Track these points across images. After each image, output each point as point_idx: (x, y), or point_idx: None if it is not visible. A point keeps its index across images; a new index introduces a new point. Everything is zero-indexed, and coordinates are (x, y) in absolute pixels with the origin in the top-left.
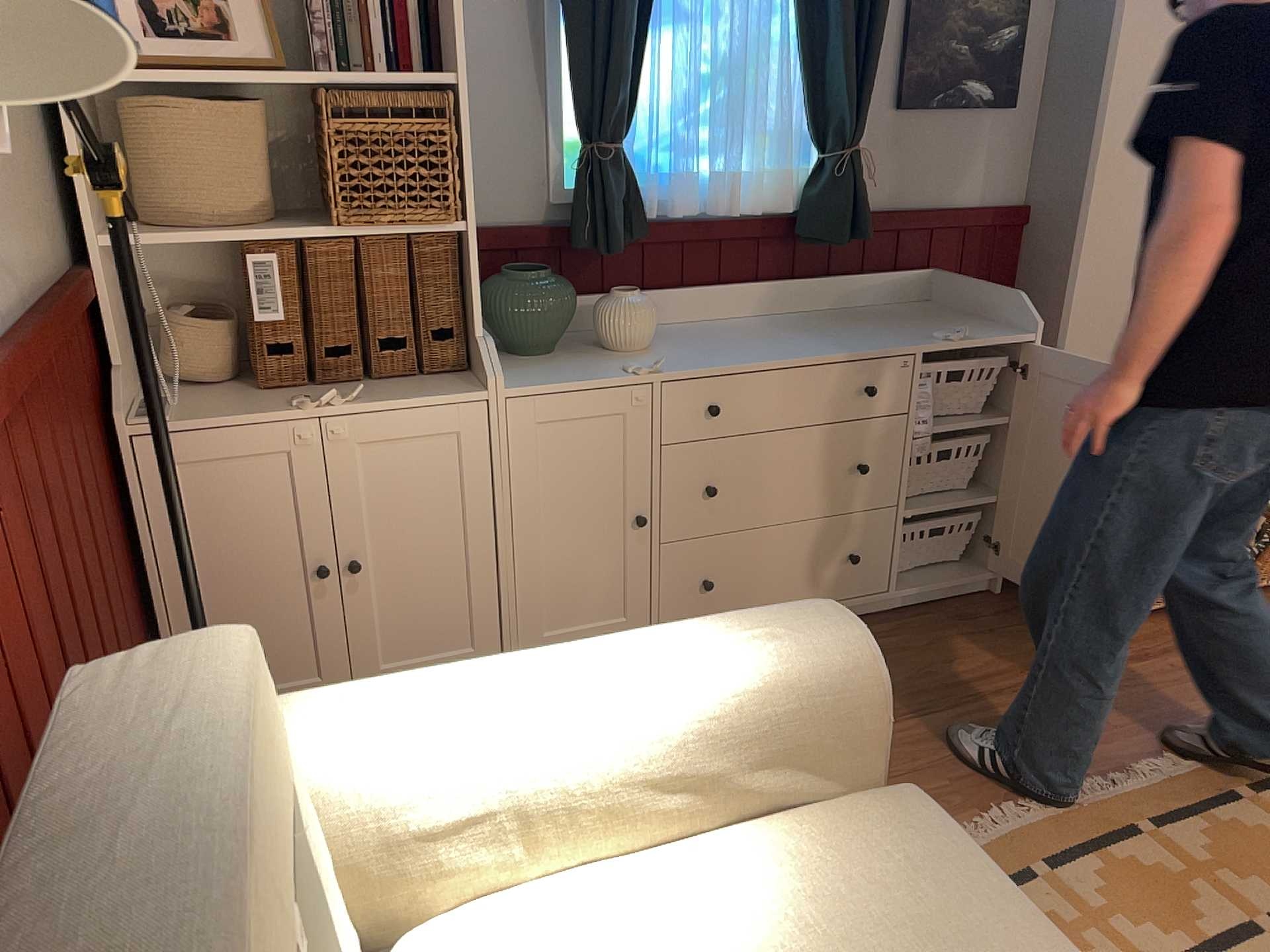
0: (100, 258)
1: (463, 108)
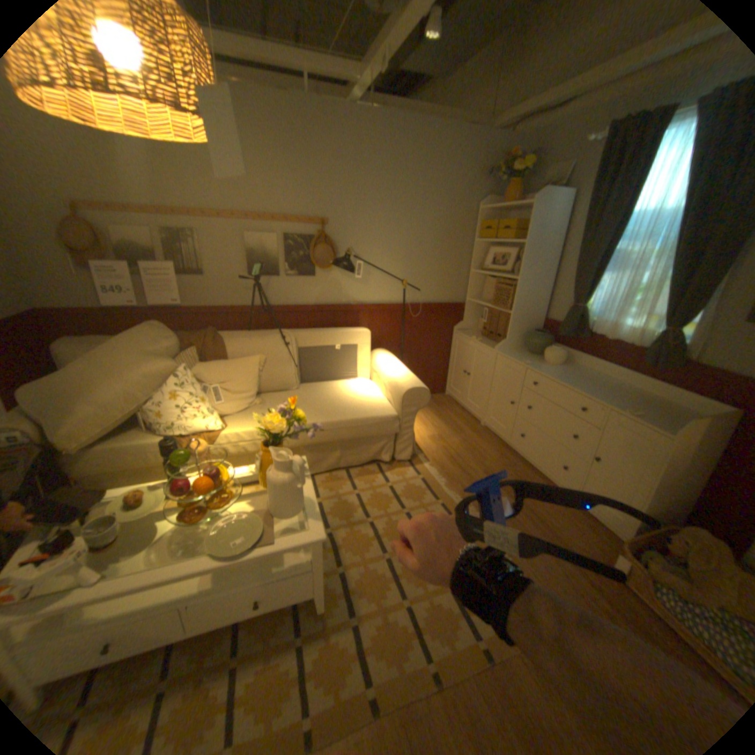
0: (467, 302)
1: (518, 285)
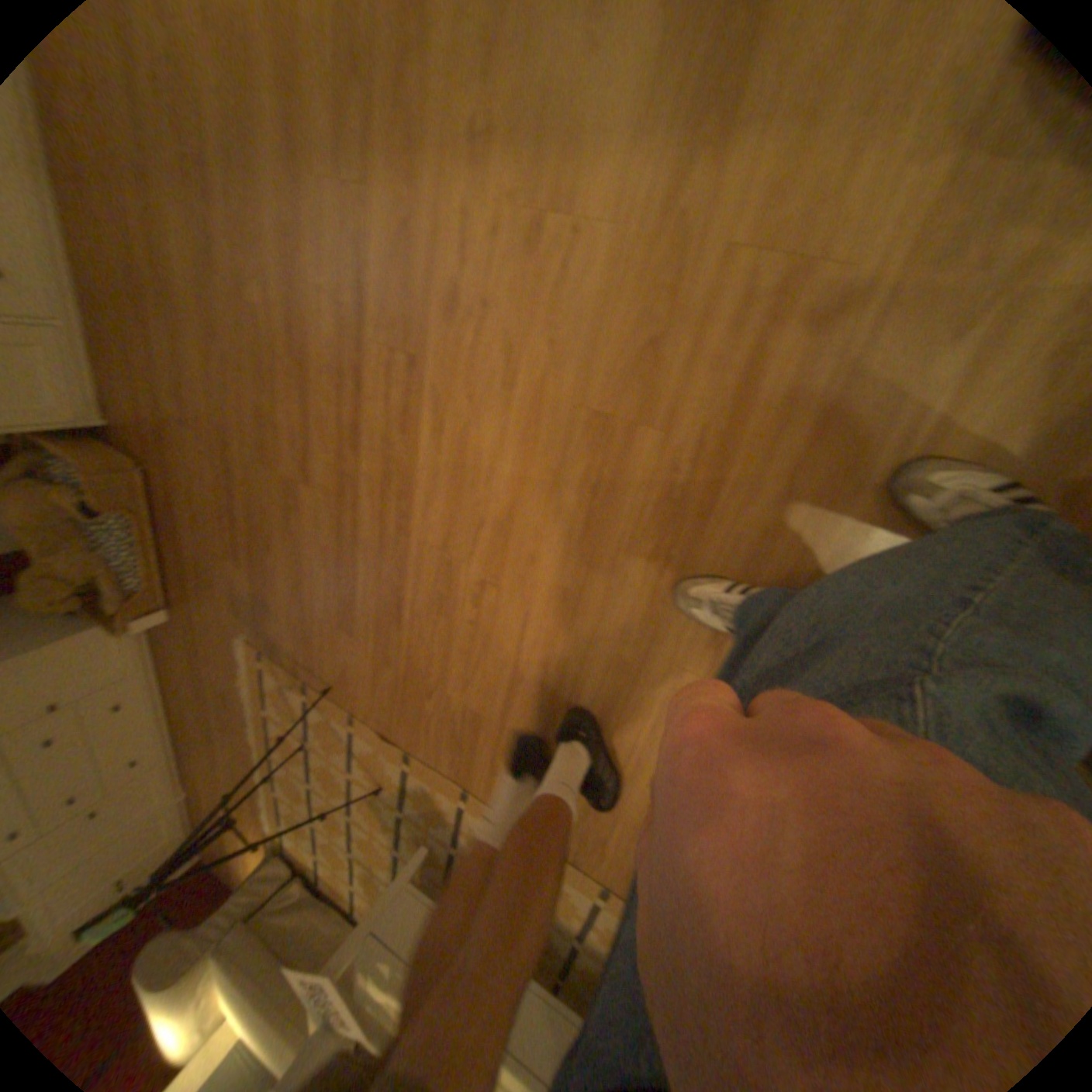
0: None
1: None
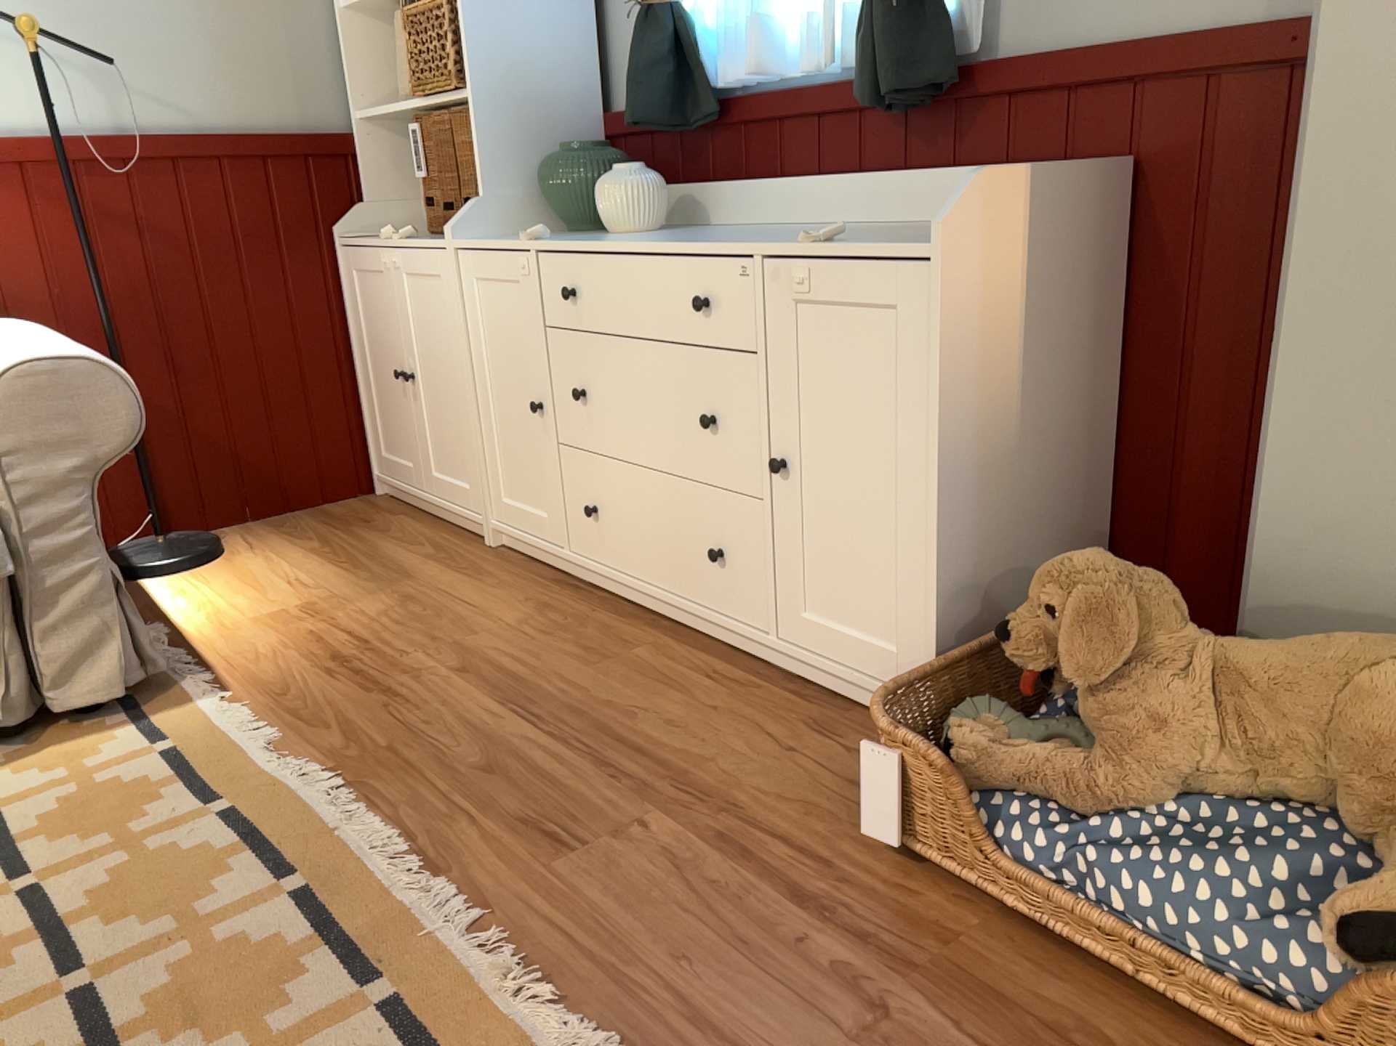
0: (359, 128)
1: None
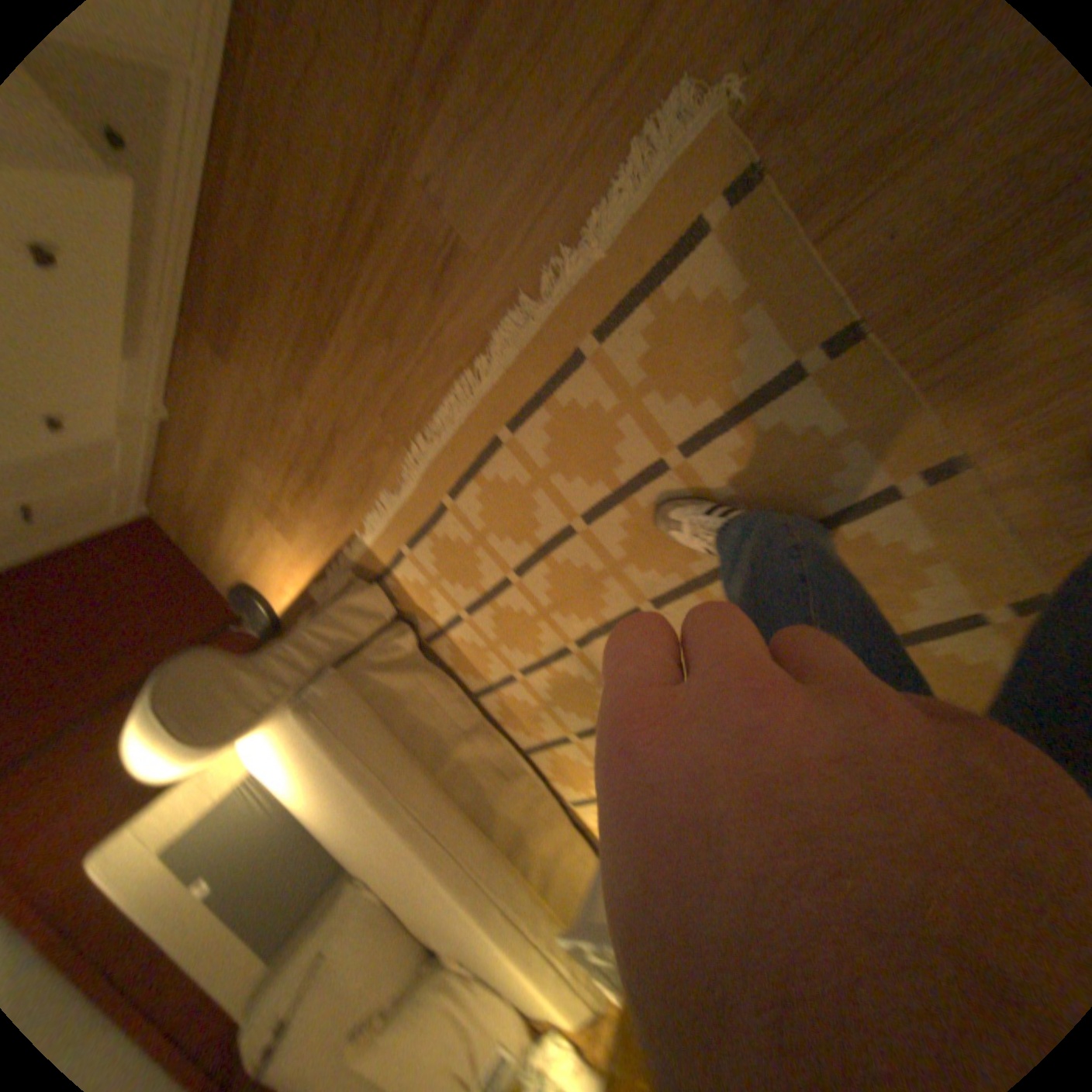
0: None
1: None
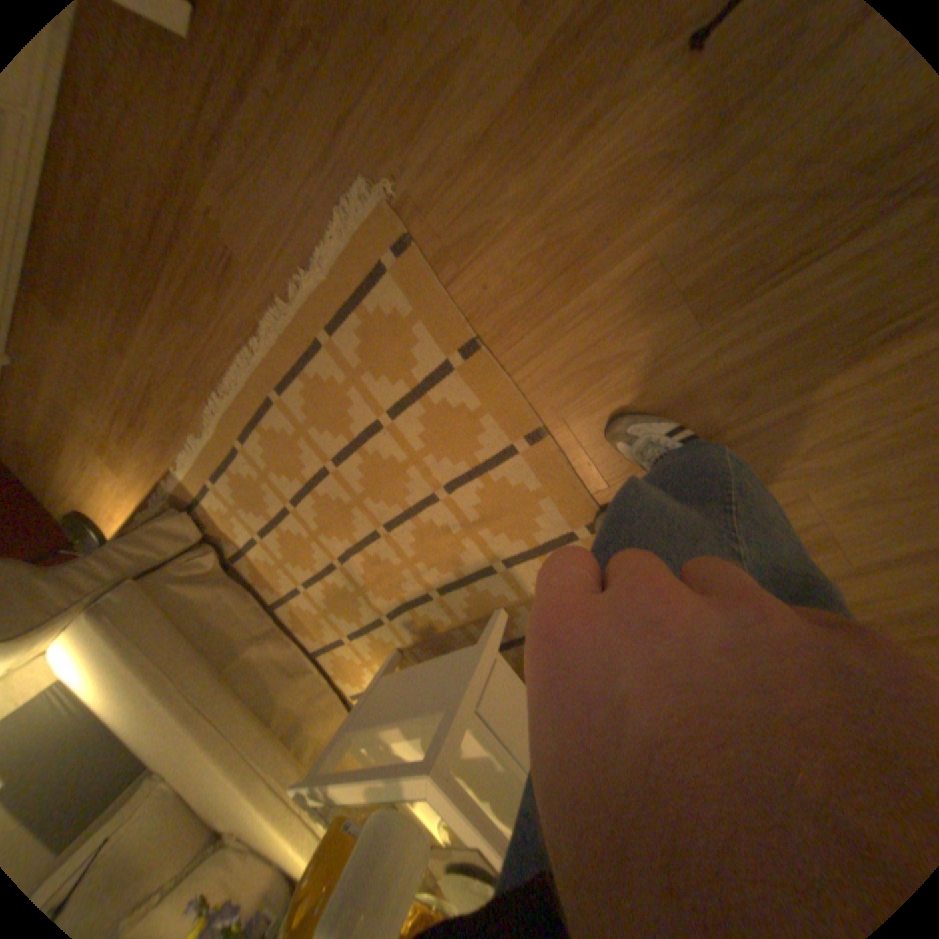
0: None
1: None
